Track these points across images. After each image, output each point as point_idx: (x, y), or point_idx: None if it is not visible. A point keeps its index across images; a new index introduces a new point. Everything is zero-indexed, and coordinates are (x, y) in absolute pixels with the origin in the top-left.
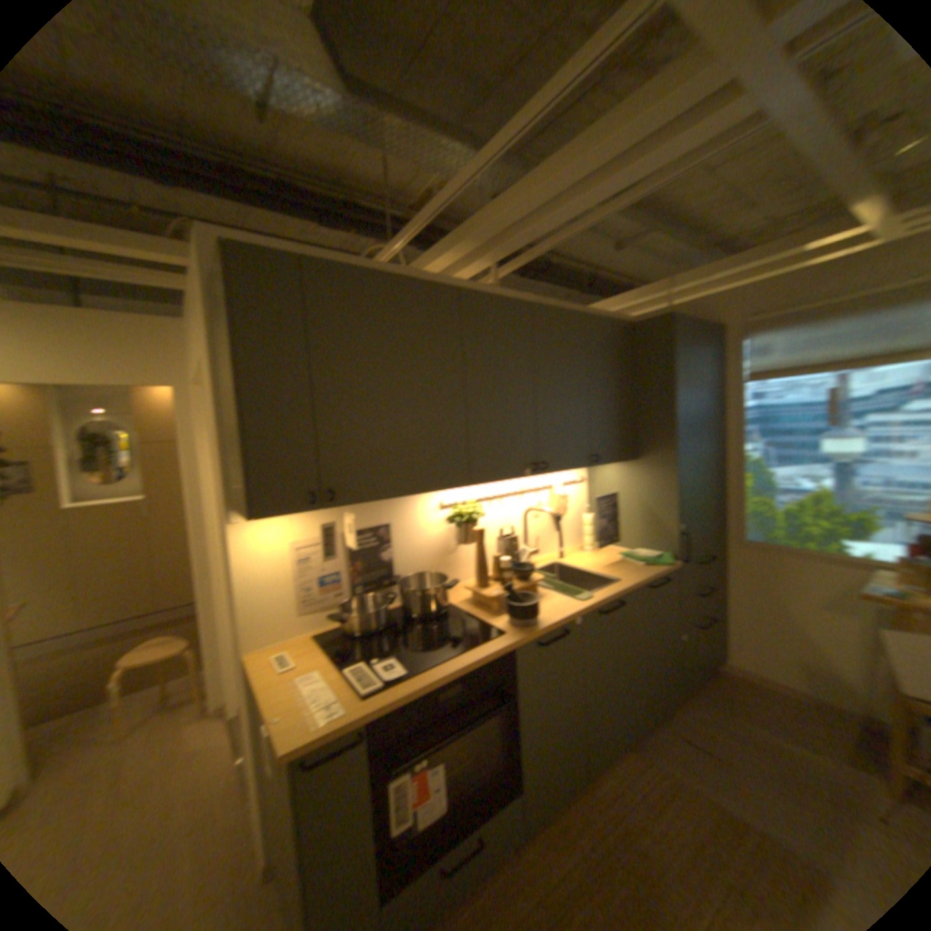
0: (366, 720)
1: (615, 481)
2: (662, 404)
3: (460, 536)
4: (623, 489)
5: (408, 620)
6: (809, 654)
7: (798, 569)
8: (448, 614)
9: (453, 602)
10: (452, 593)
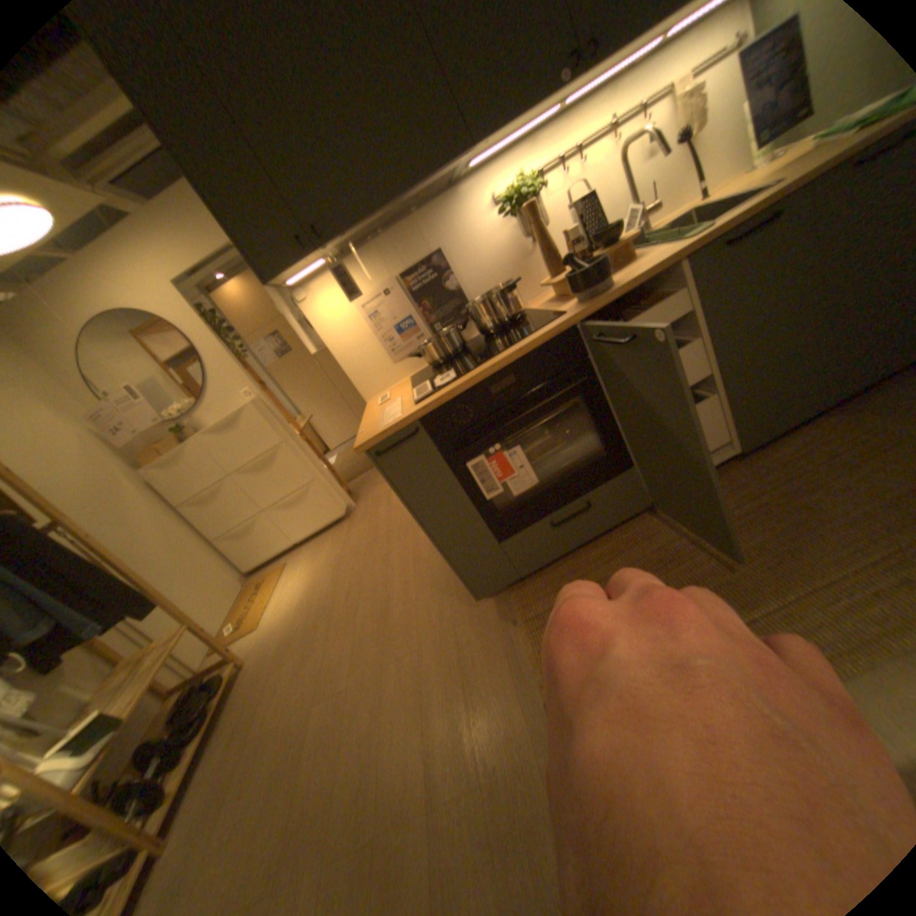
0: (412, 416)
1: None
2: None
3: (524, 228)
4: None
5: (484, 338)
6: None
7: None
8: (523, 319)
9: (534, 306)
10: (539, 299)
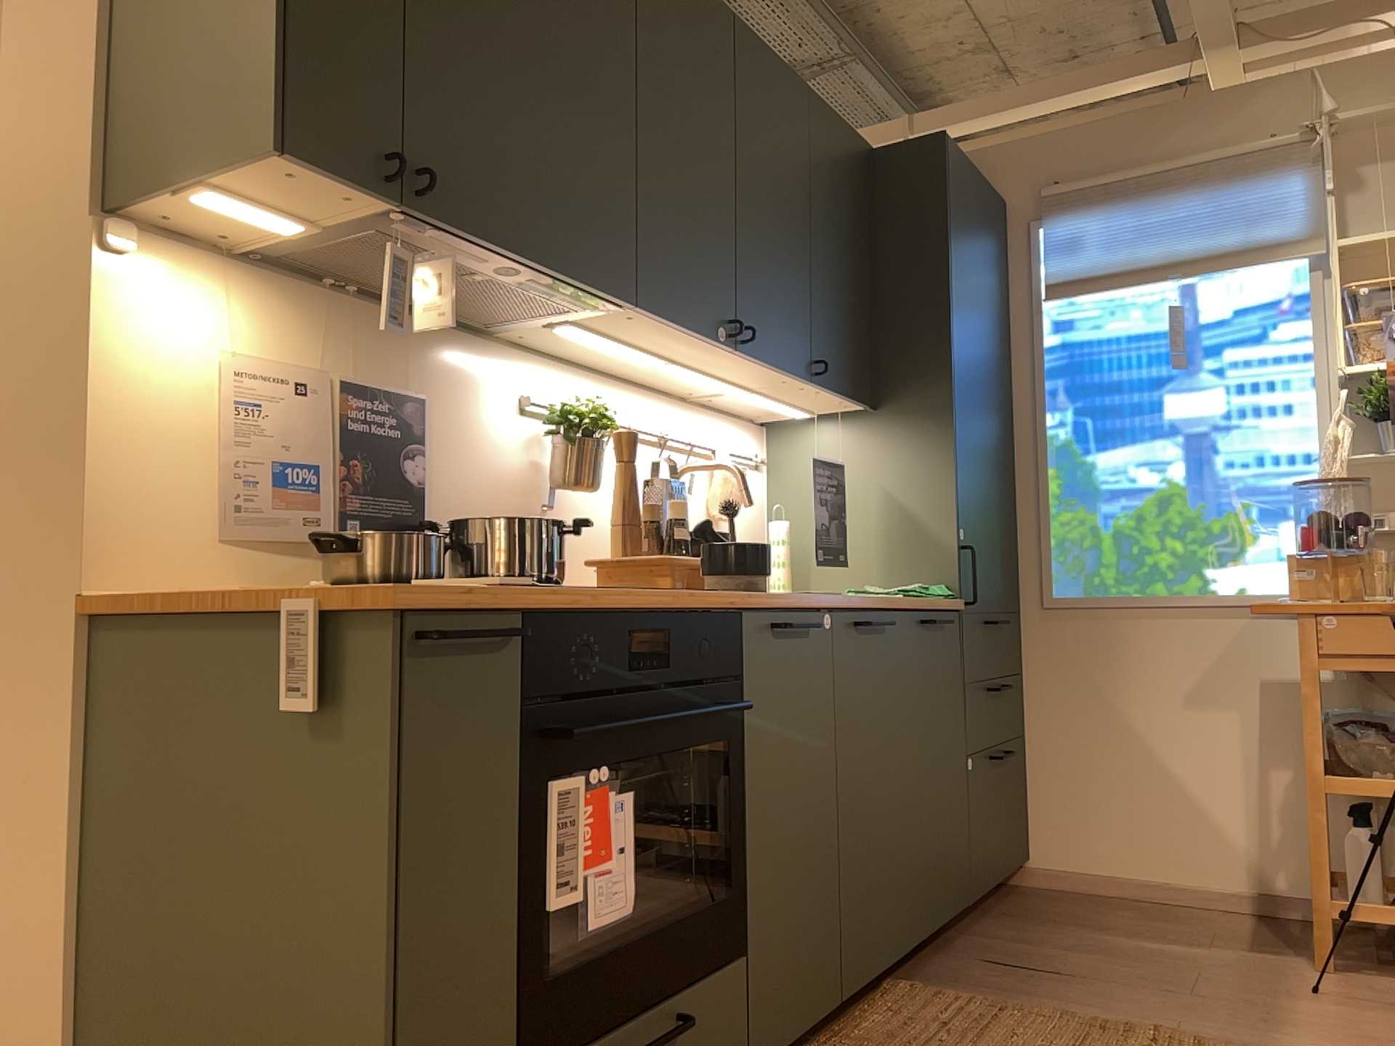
0: (525, 597)
1: (832, 459)
2: (924, 298)
3: (564, 471)
4: (848, 474)
5: None
6: (1167, 800)
7: (1140, 636)
8: None
9: None
10: None
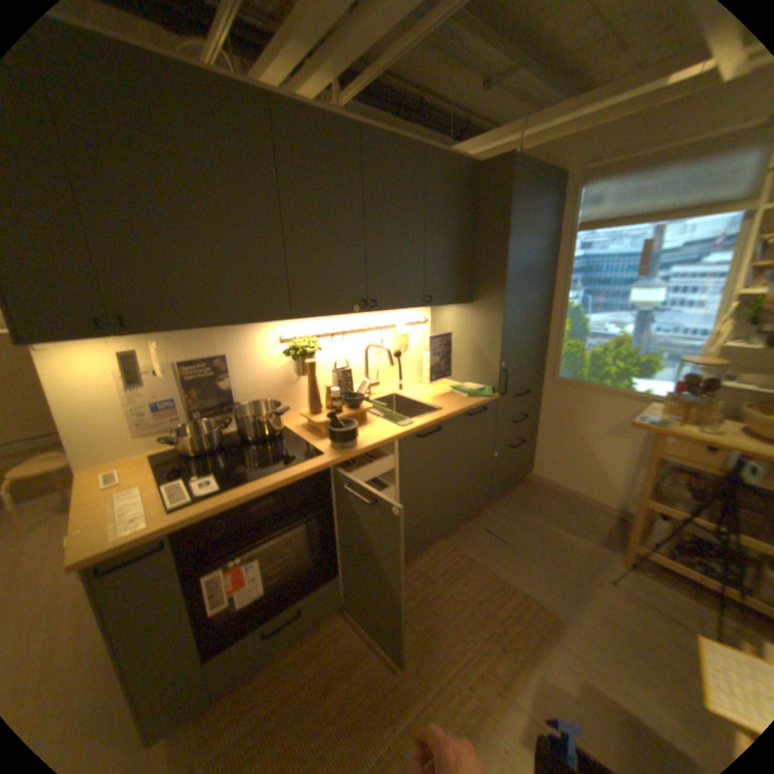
0: (163, 531)
1: (452, 323)
2: (495, 250)
3: (297, 369)
4: (457, 331)
5: (241, 442)
6: (590, 467)
7: (593, 401)
8: (280, 437)
9: (289, 427)
10: (291, 419)
